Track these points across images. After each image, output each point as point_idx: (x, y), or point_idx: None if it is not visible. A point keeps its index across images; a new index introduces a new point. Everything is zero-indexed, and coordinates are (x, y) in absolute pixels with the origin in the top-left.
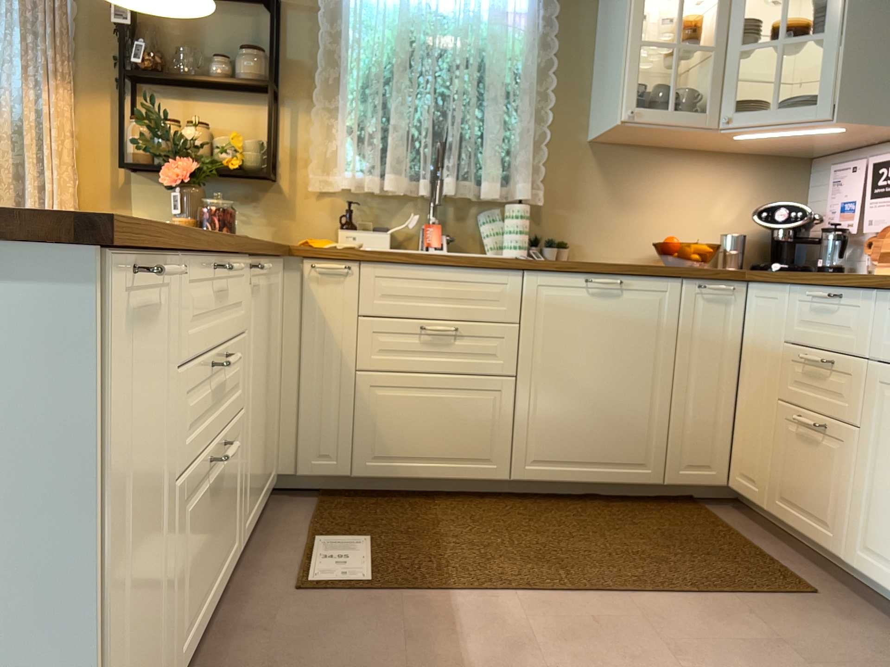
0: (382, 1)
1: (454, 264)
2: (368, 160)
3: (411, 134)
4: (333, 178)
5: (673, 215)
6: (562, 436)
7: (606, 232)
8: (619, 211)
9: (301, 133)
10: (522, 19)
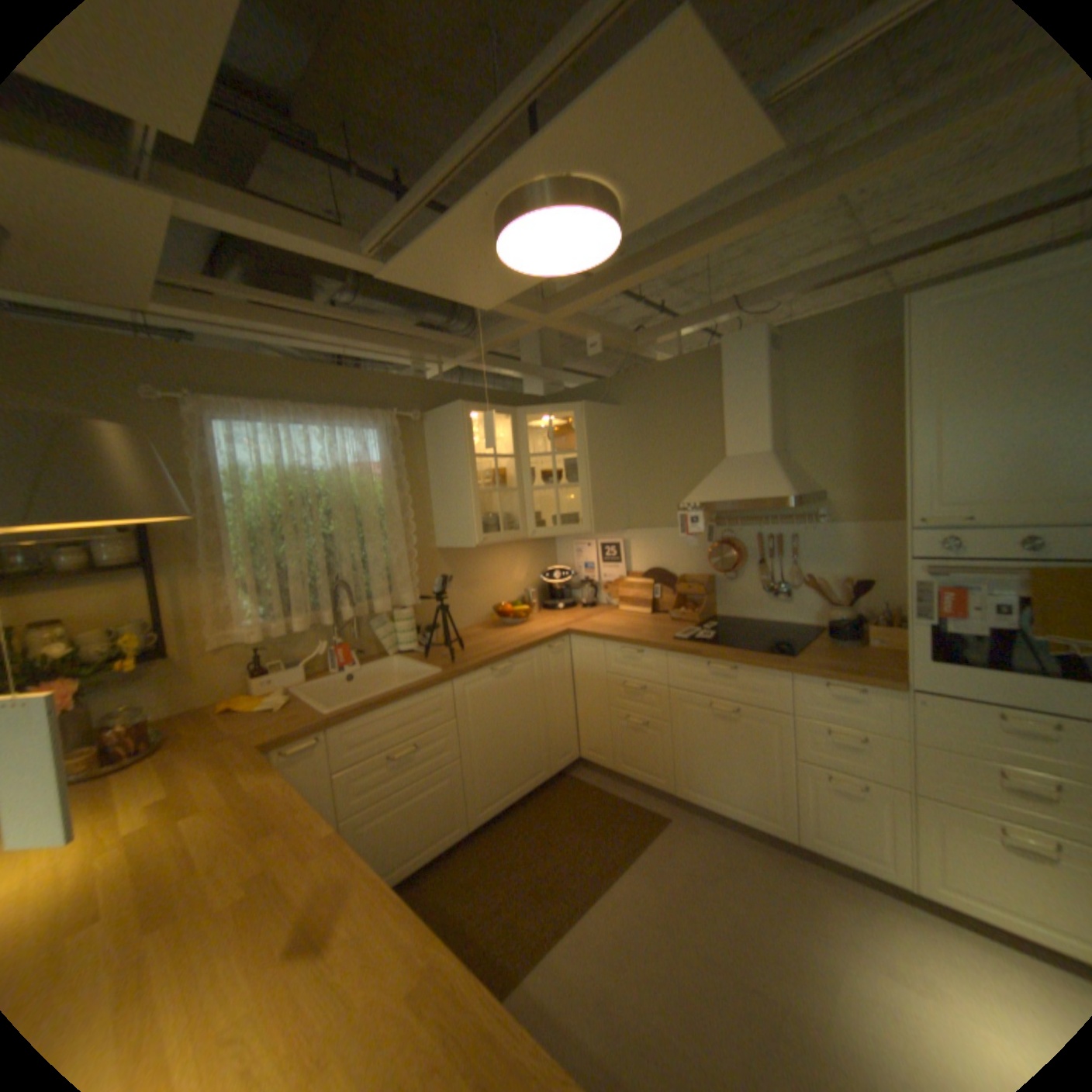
0: (255, 470)
1: (404, 700)
2: (266, 612)
3: (305, 580)
4: (229, 636)
5: (492, 585)
6: (494, 784)
7: (457, 609)
8: (462, 592)
9: (180, 601)
10: (375, 470)
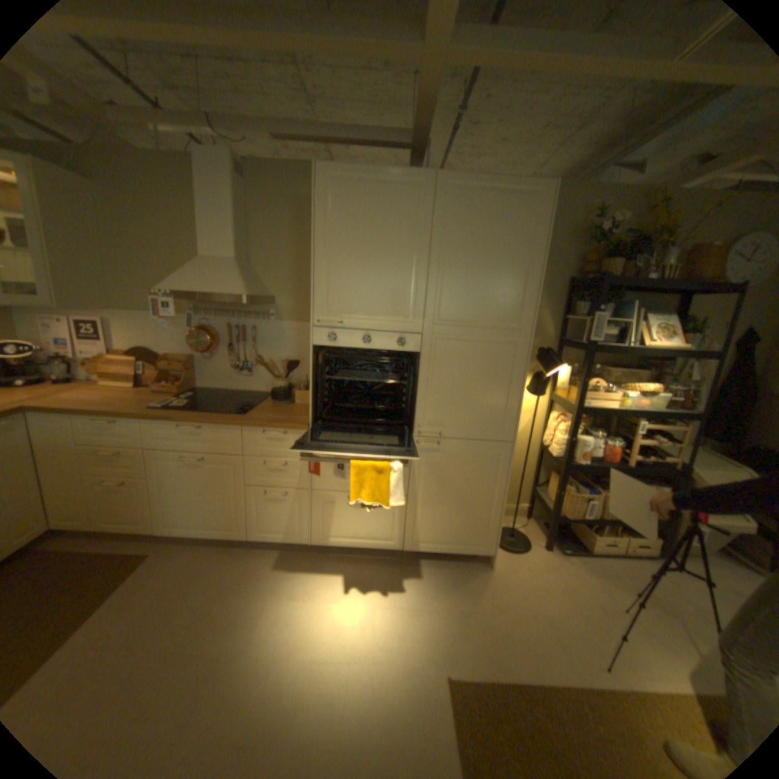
0: None
1: None
2: None
3: None
4: None
5: None
6: None
7: None
8: None
9: None
10: None
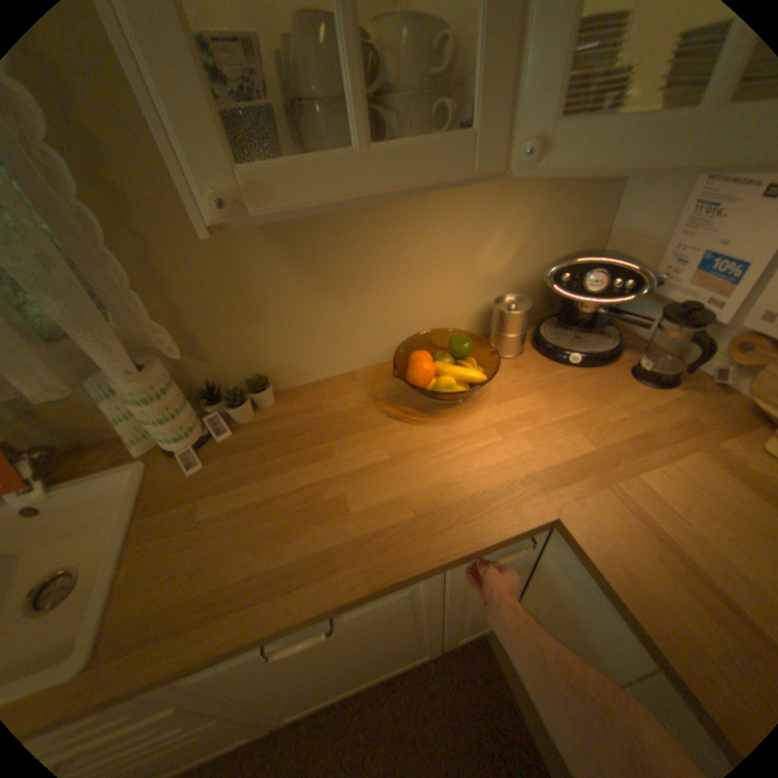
0: None
1: None
2: None
3: None
4: None
5: (419, 282)
6: (313, 700)
7: (321, 339)
8: (331, 303)
9: None
10: None
